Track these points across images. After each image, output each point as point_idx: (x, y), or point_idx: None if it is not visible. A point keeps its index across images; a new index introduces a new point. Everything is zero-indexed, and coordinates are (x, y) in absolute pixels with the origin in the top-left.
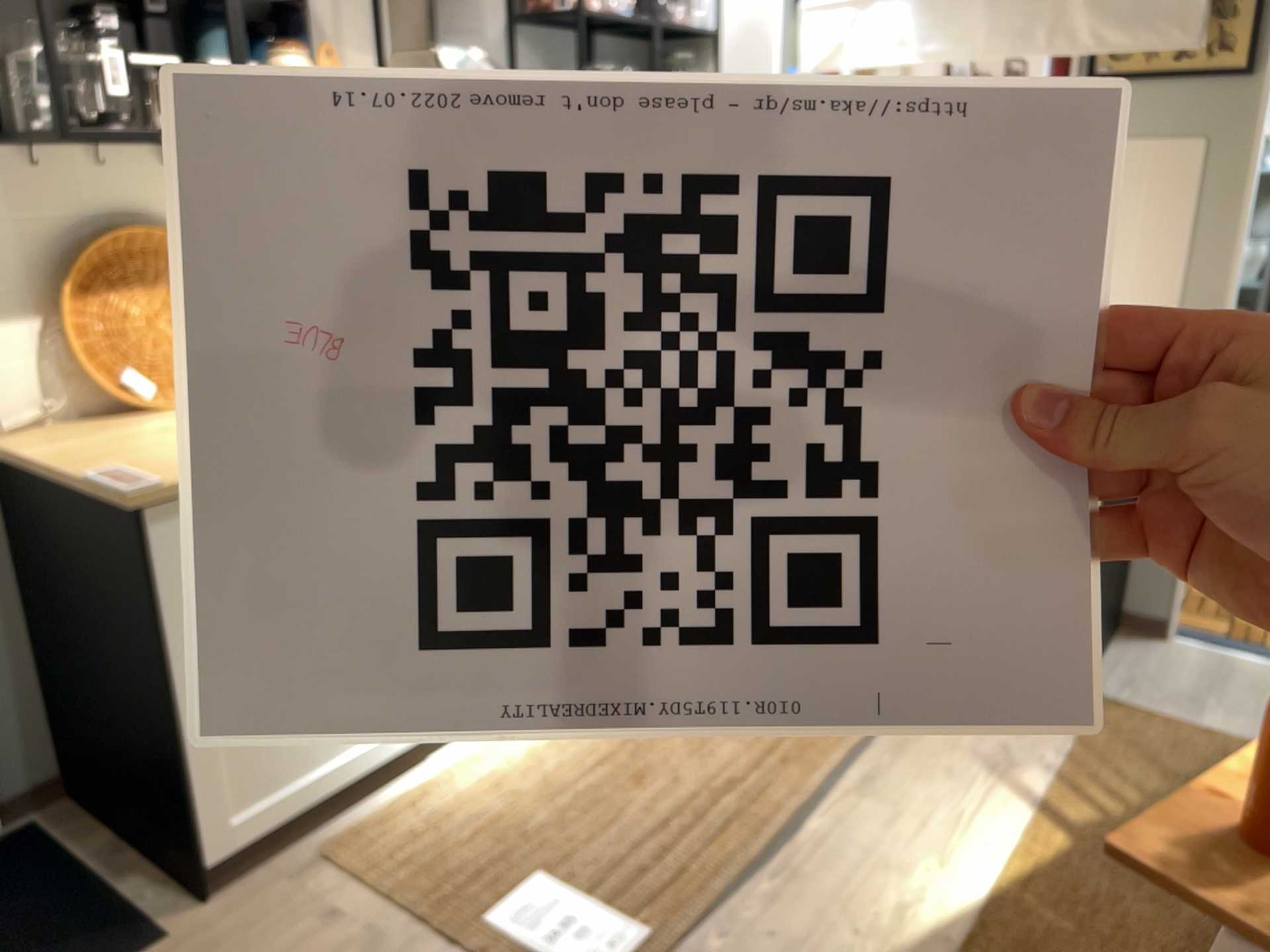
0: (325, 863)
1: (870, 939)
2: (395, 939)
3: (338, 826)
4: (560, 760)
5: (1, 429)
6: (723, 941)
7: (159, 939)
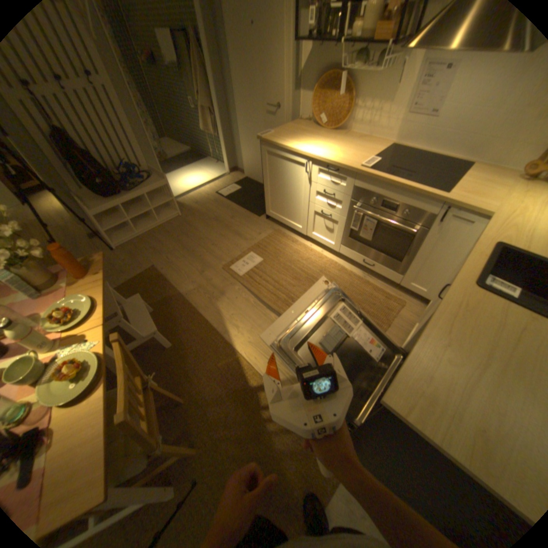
0: (274, 231)
1: (230, 316)
2: (252, 242)
3: (285, 231)
4: (305, 263)
5: (301, 118)
6: (238, 289)
7: (259, 217)
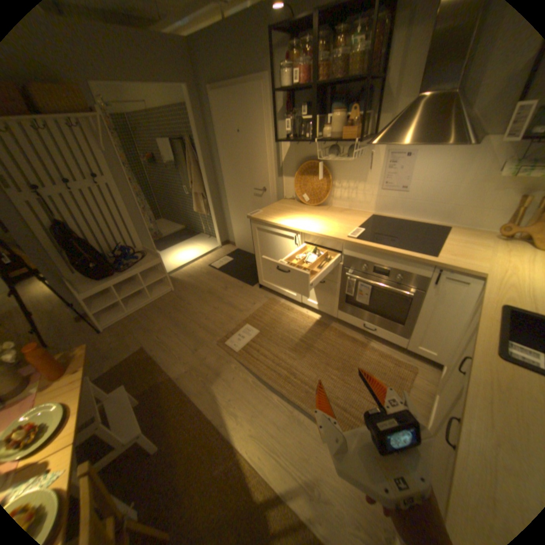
0: (269, 299)
1: (228, 402)
2: (247, 312)
3: (279, 298)
4: (304, 332)
5: (286, 197)
6: (234, 367)
7: (252, 285)
